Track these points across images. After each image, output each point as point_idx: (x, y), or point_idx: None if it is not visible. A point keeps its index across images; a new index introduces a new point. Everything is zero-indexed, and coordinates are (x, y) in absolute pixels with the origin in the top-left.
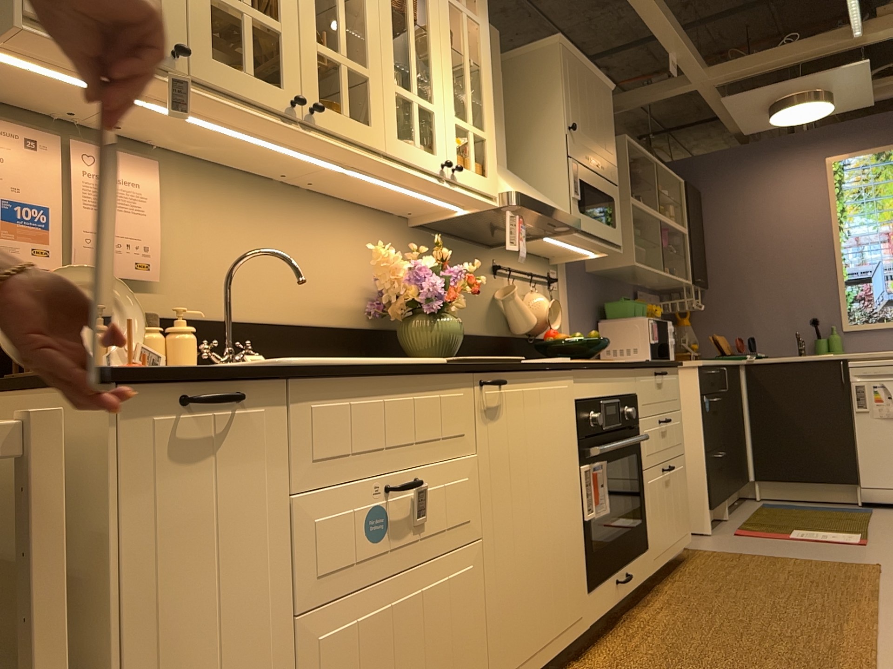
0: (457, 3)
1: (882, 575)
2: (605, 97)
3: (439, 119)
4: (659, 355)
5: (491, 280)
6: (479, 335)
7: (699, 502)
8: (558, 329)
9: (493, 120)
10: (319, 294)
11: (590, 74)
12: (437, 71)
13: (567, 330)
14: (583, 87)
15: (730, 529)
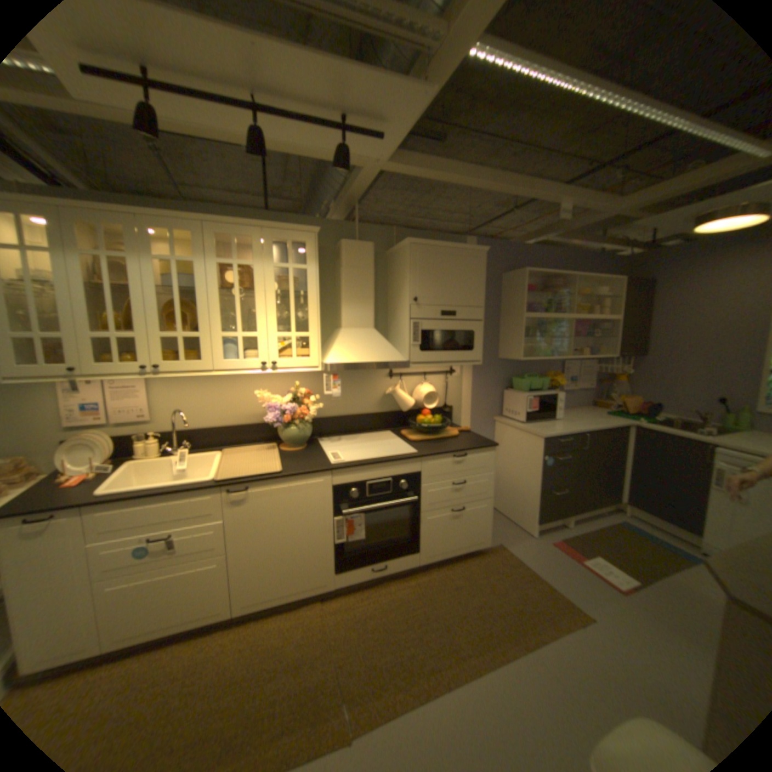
0: (282, 265)
1: (576, 633)
2: (471, 260)
3: (261, 339)
4: (536, 418)
5: (383, 381)
6: (367, 414)
7: (533, 518)
8: (454, 400)
9: (318, 322)
10: (243, 410)
11: (450, 251)
12: (259, 313)
13: (464, 399)
14: (437, 265)
15: (557, 539)
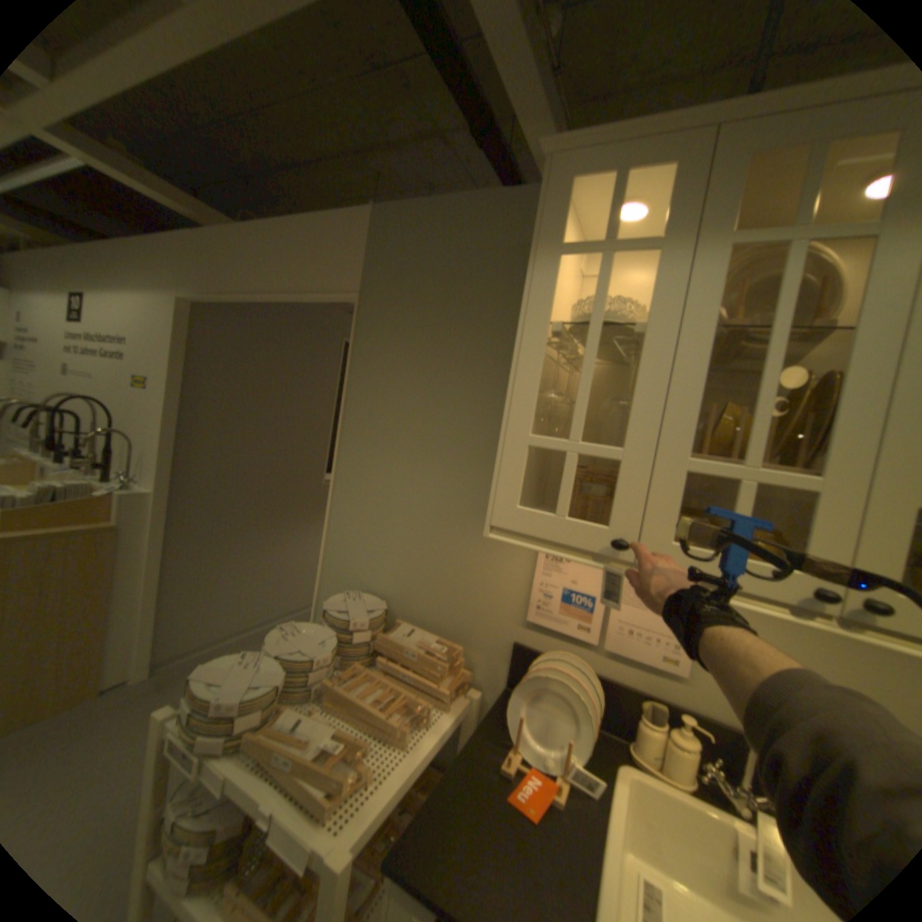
0: None
1: None
2: None
3: None
4: None
5: None
6: None
7: None
8: None
9: None
10: None
11: None
12: None
13: None
14: None
15: None
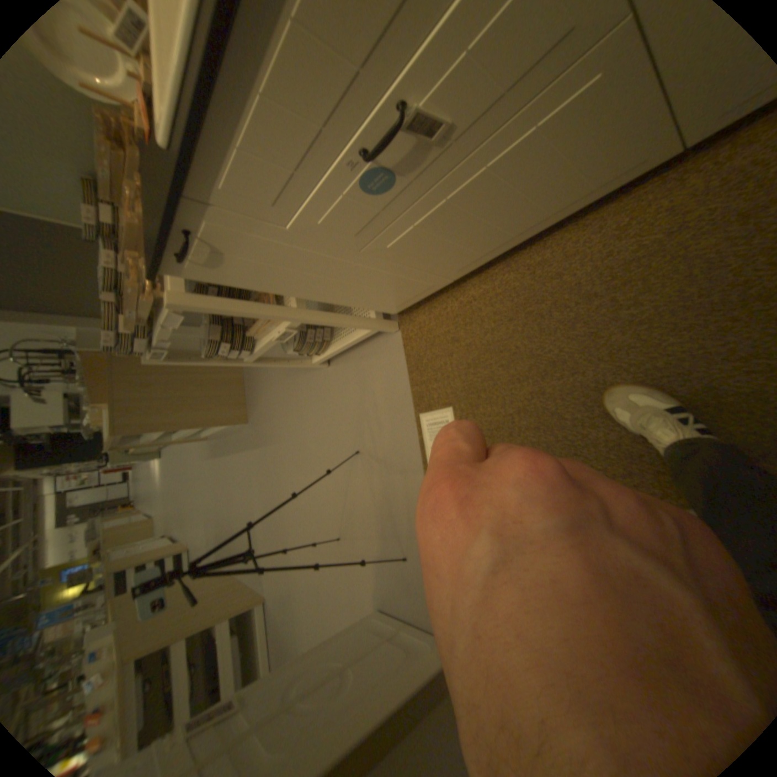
0: None
1: None
2: None
3: None
4: None
5: None
6: None
7: None
8: None
9: None
10: None
11: None
12: None
13: None
14: None
15: None
